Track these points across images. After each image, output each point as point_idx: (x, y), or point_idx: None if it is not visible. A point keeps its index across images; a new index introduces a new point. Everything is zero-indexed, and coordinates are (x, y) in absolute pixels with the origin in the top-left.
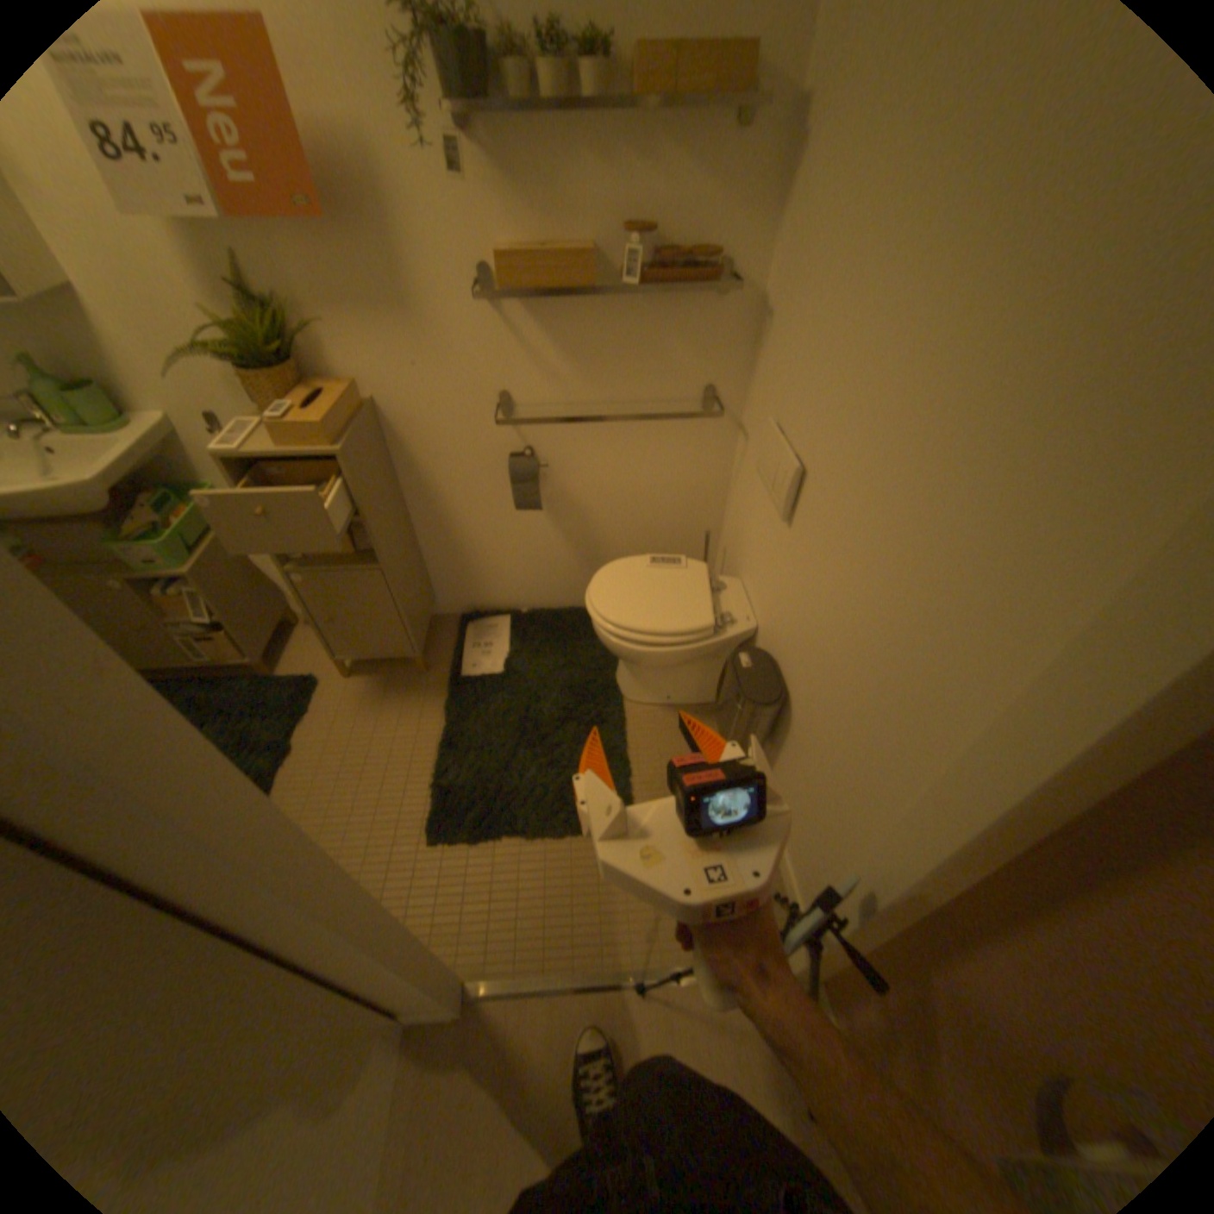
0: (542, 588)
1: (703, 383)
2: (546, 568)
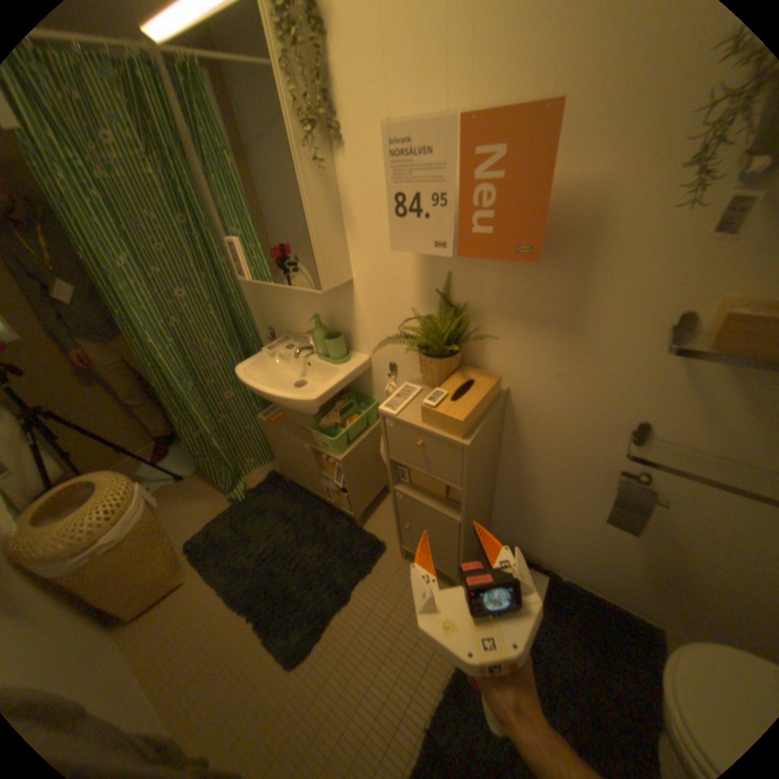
0: (593, 573)
1: None
2: (608, 563)
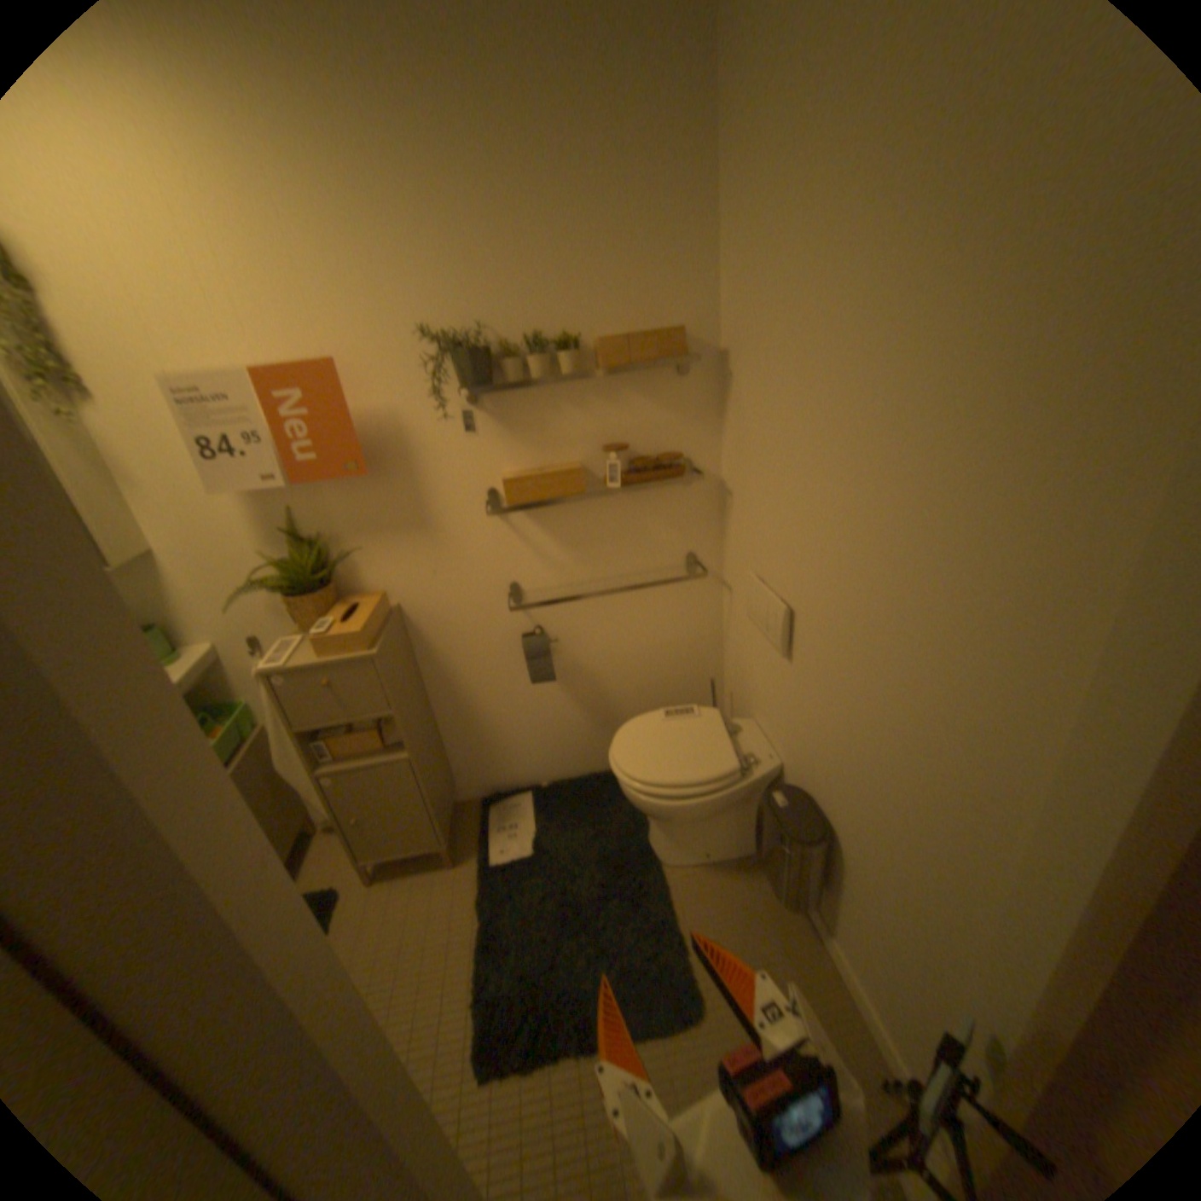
0: (559, 757)
1: (683, 552)
2: (562, 735)
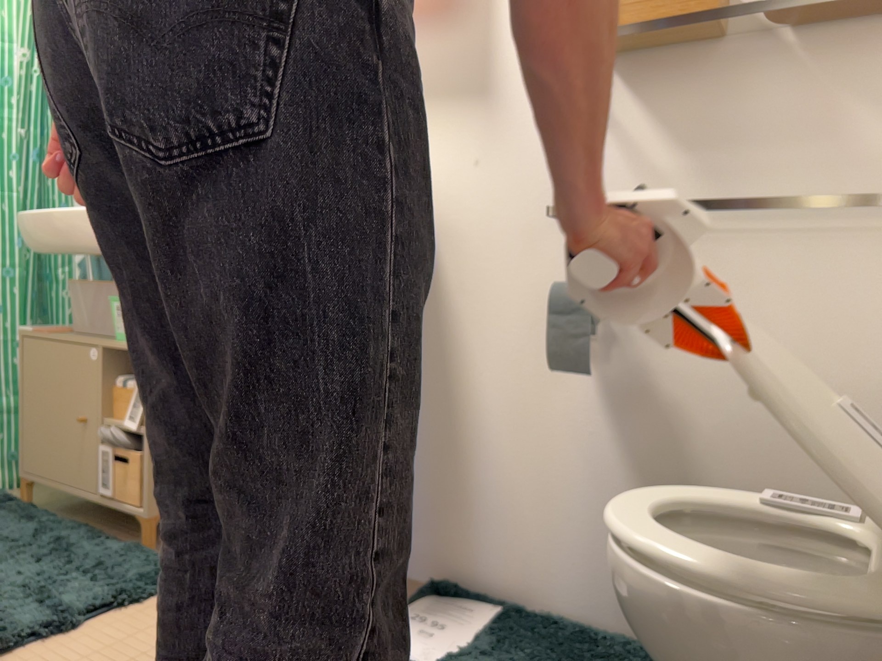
0: (573, 569)
1: None
2: (589, 523)
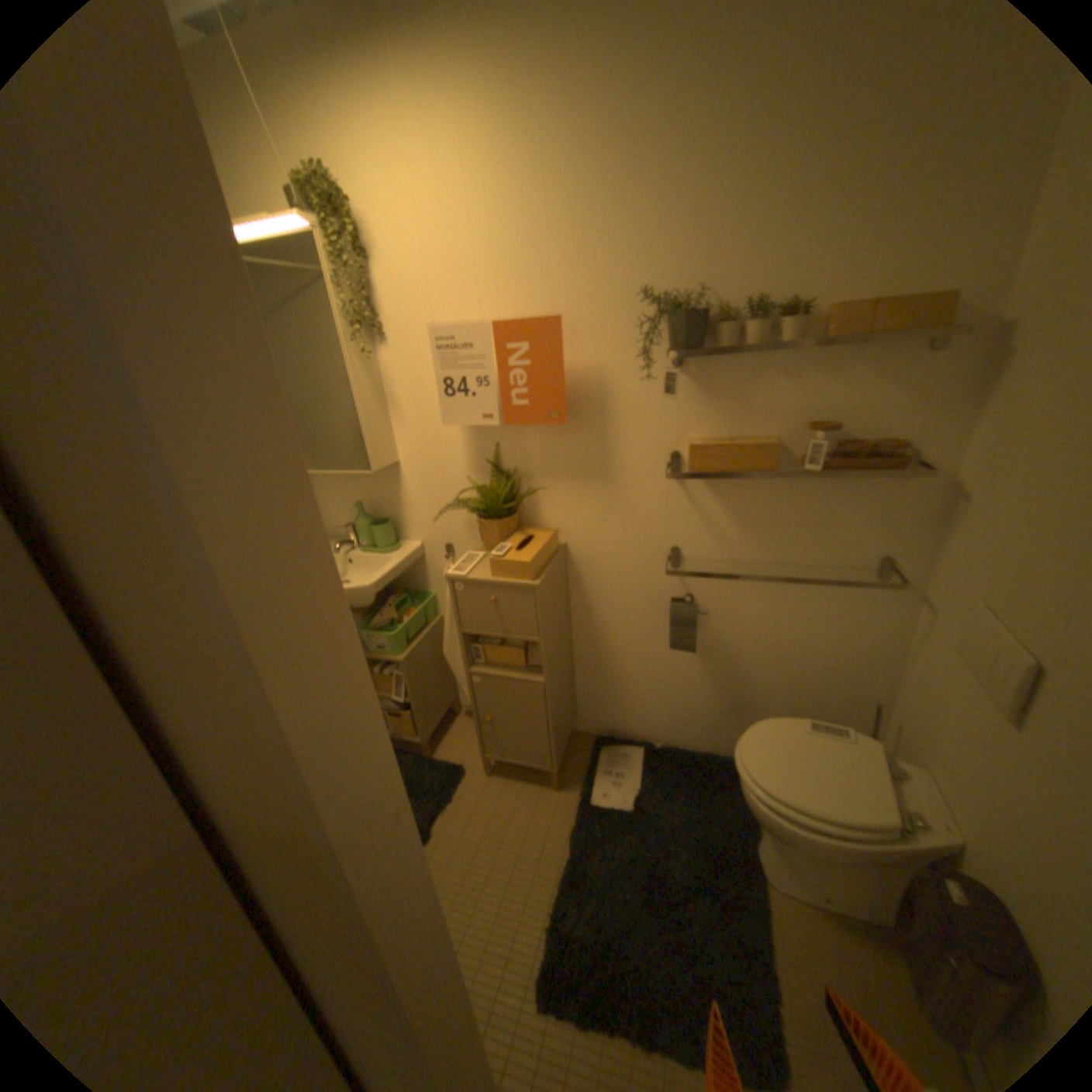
0: (679, 725)
1: (880, 553)
2: (687, 706)
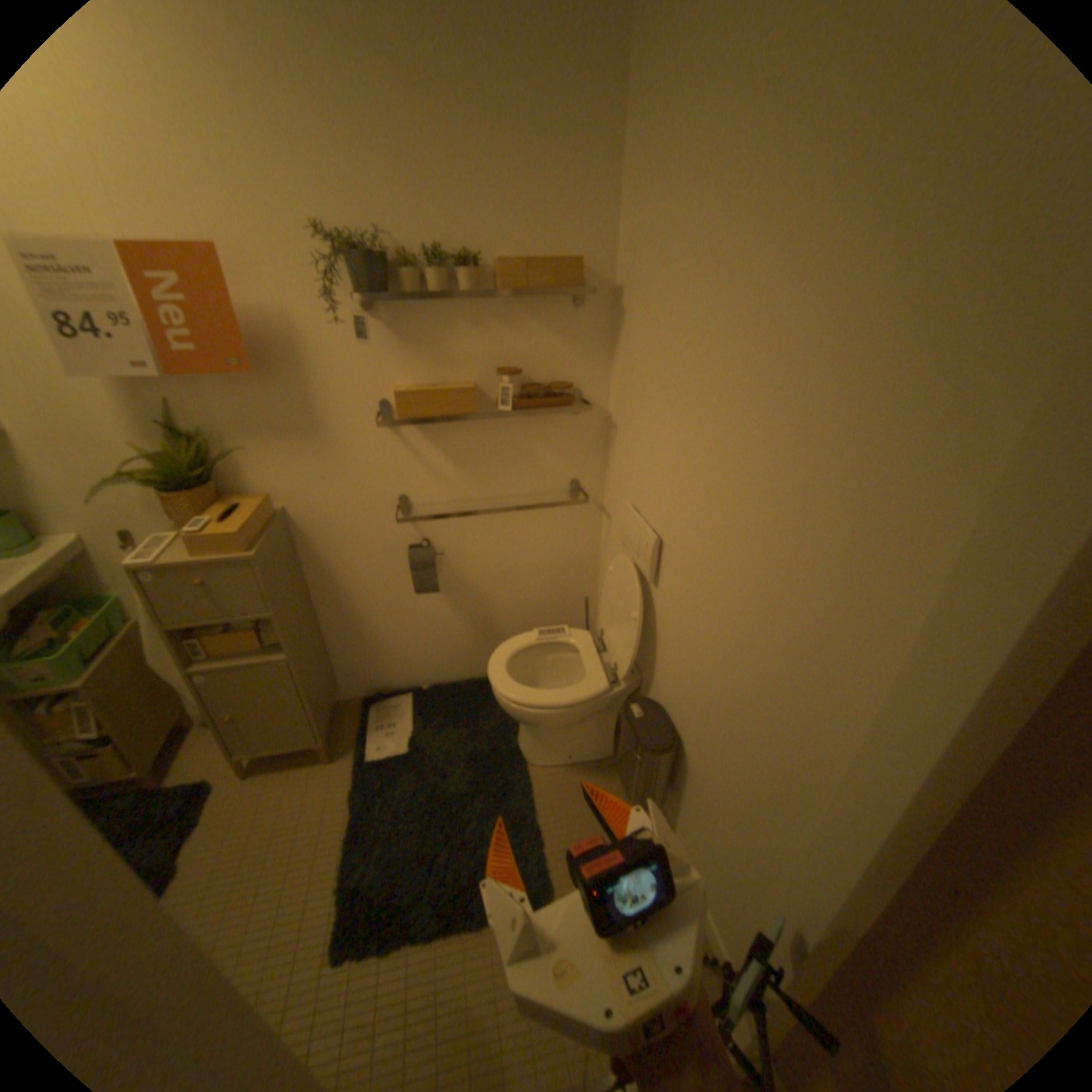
0: (440, 663)
1: (568, 479)
2: (444, 643)
